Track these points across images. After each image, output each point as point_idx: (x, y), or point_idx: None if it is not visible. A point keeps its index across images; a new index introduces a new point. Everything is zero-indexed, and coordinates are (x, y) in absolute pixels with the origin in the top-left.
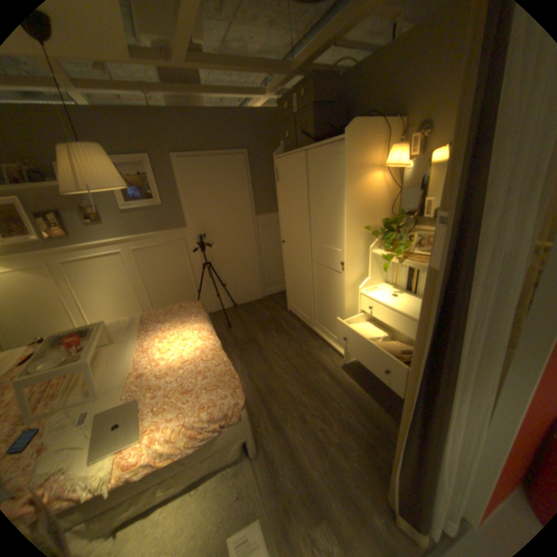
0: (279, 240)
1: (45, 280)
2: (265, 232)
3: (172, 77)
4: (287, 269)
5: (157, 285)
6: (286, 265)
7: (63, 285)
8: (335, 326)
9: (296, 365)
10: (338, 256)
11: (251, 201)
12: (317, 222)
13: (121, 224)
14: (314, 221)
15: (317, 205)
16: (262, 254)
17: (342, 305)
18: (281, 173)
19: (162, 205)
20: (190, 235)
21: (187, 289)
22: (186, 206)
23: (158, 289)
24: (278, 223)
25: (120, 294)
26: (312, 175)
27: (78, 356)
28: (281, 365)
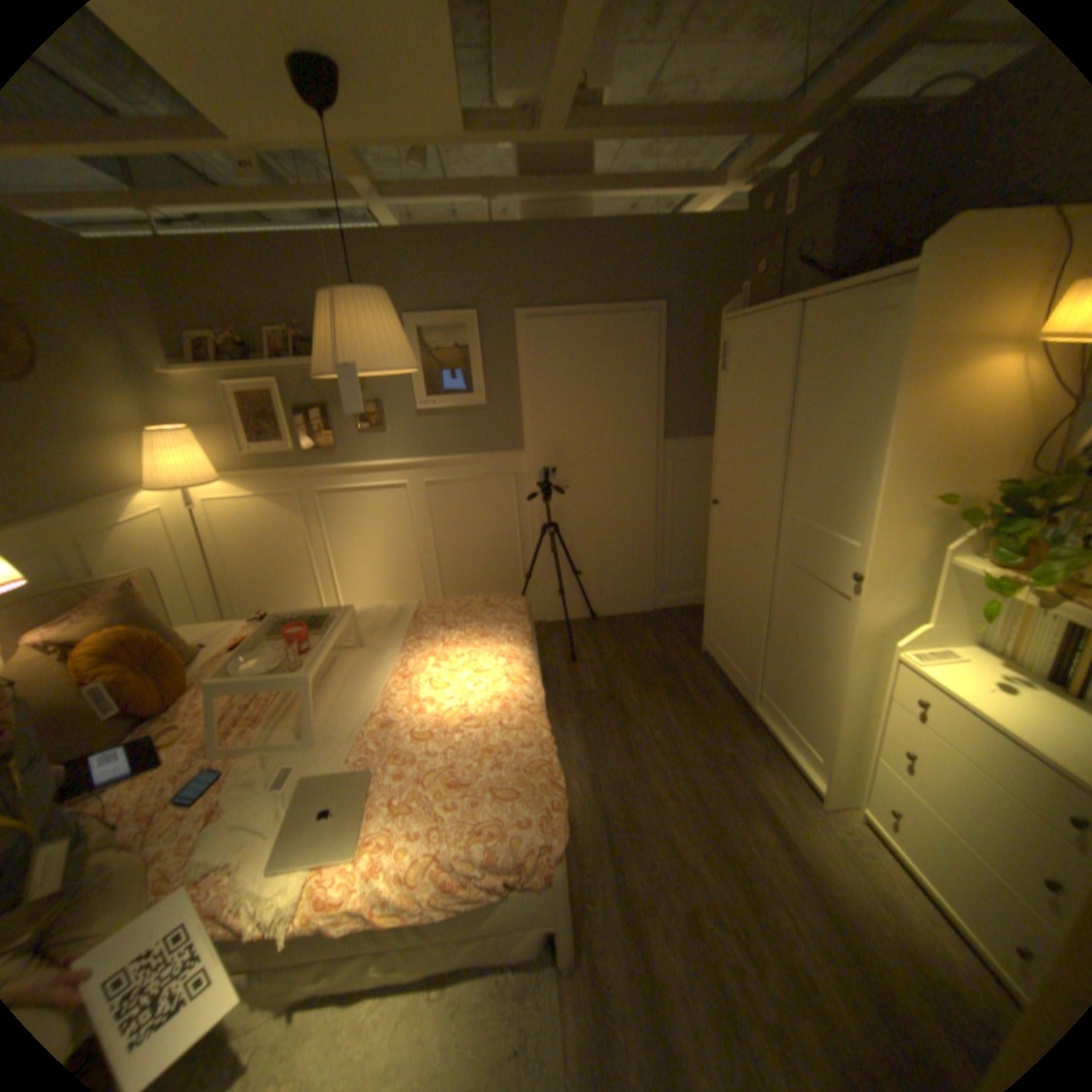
0: (708, 496)
1: (292, 517)
2: (679, 477)
3: (541, 166)
4: (715, 562)
5: (456, 553)
6: (715, 554)
7: (316, 530)
8: (813, 721)
9: (701, 784)
10: (851, 556)
11: (659, 410)
12: (806, 467)
13: (415, 436)
14: (798, 465)
15: (811, 428)
16: (665, 520)
17: (842, 676)
18: (733, 352)
19: (487, 406)
20: (528, 467)
21: (507, 569)
22: (528, 411)
23: (457, 560)
24: (710, 460)
25: (395, 559)
26: (811, 357)
27: (301, 663)
28: (667, 774)
